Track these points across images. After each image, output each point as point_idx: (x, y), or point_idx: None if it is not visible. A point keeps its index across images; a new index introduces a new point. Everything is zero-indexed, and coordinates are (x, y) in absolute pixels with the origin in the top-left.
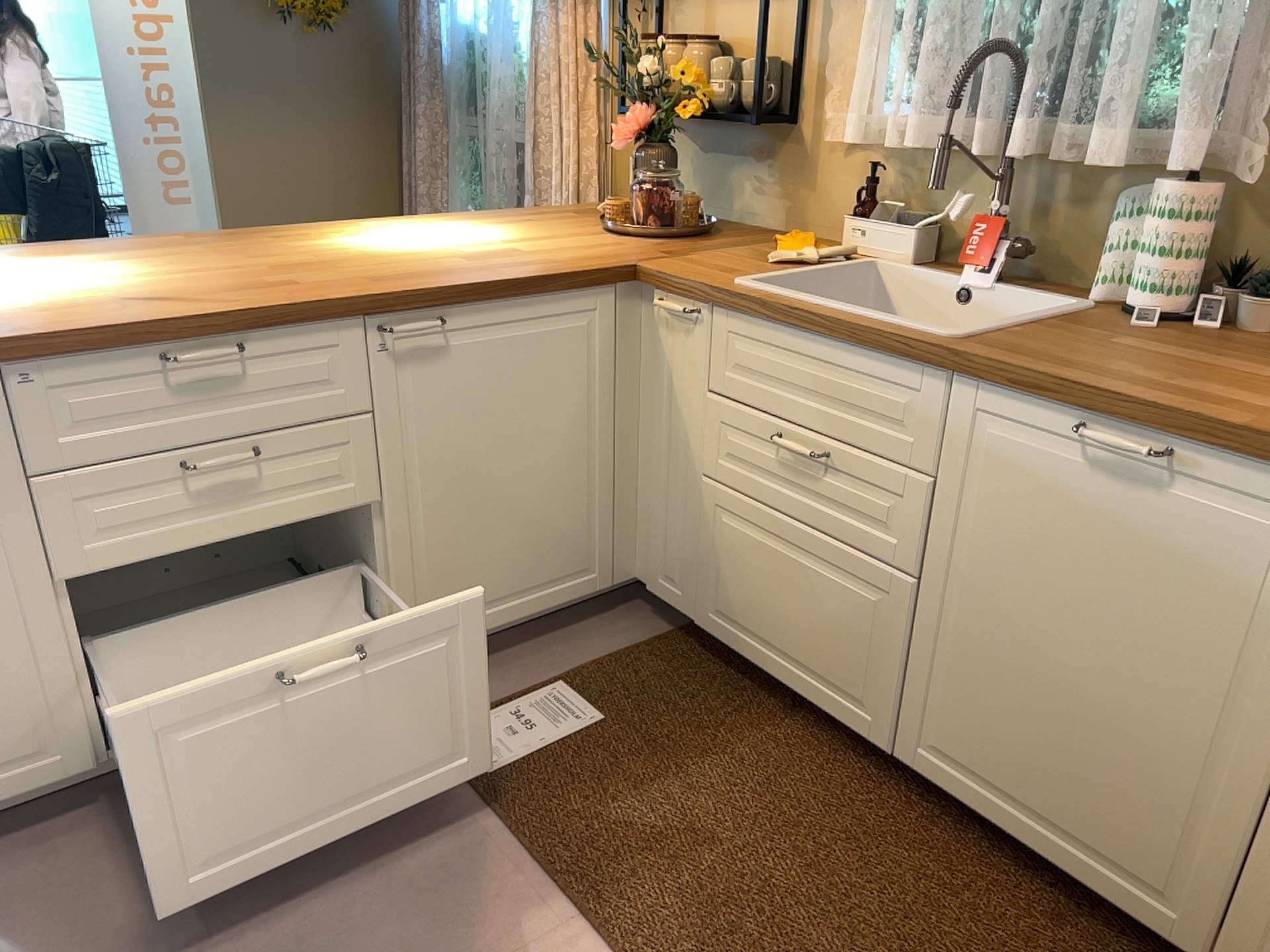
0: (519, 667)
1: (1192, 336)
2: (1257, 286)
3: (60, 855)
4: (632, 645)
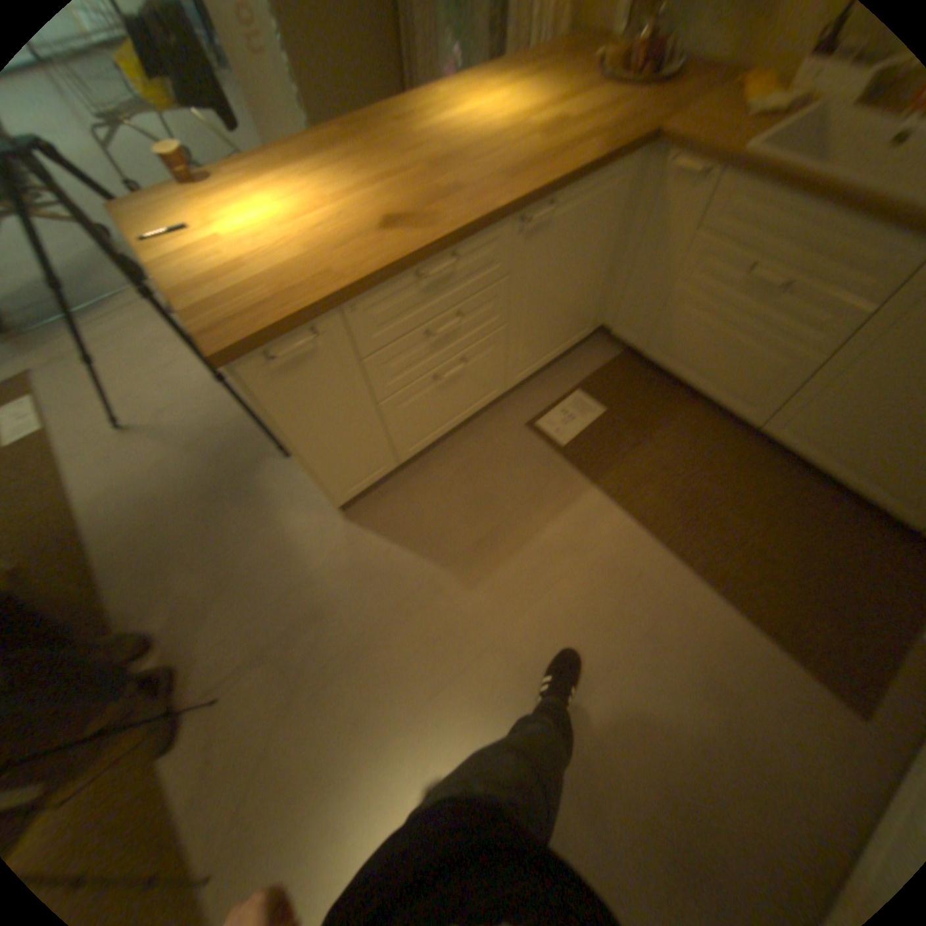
0: (552, 383)
1: None
2: None
3: (393, 504)
4: (603, 365)
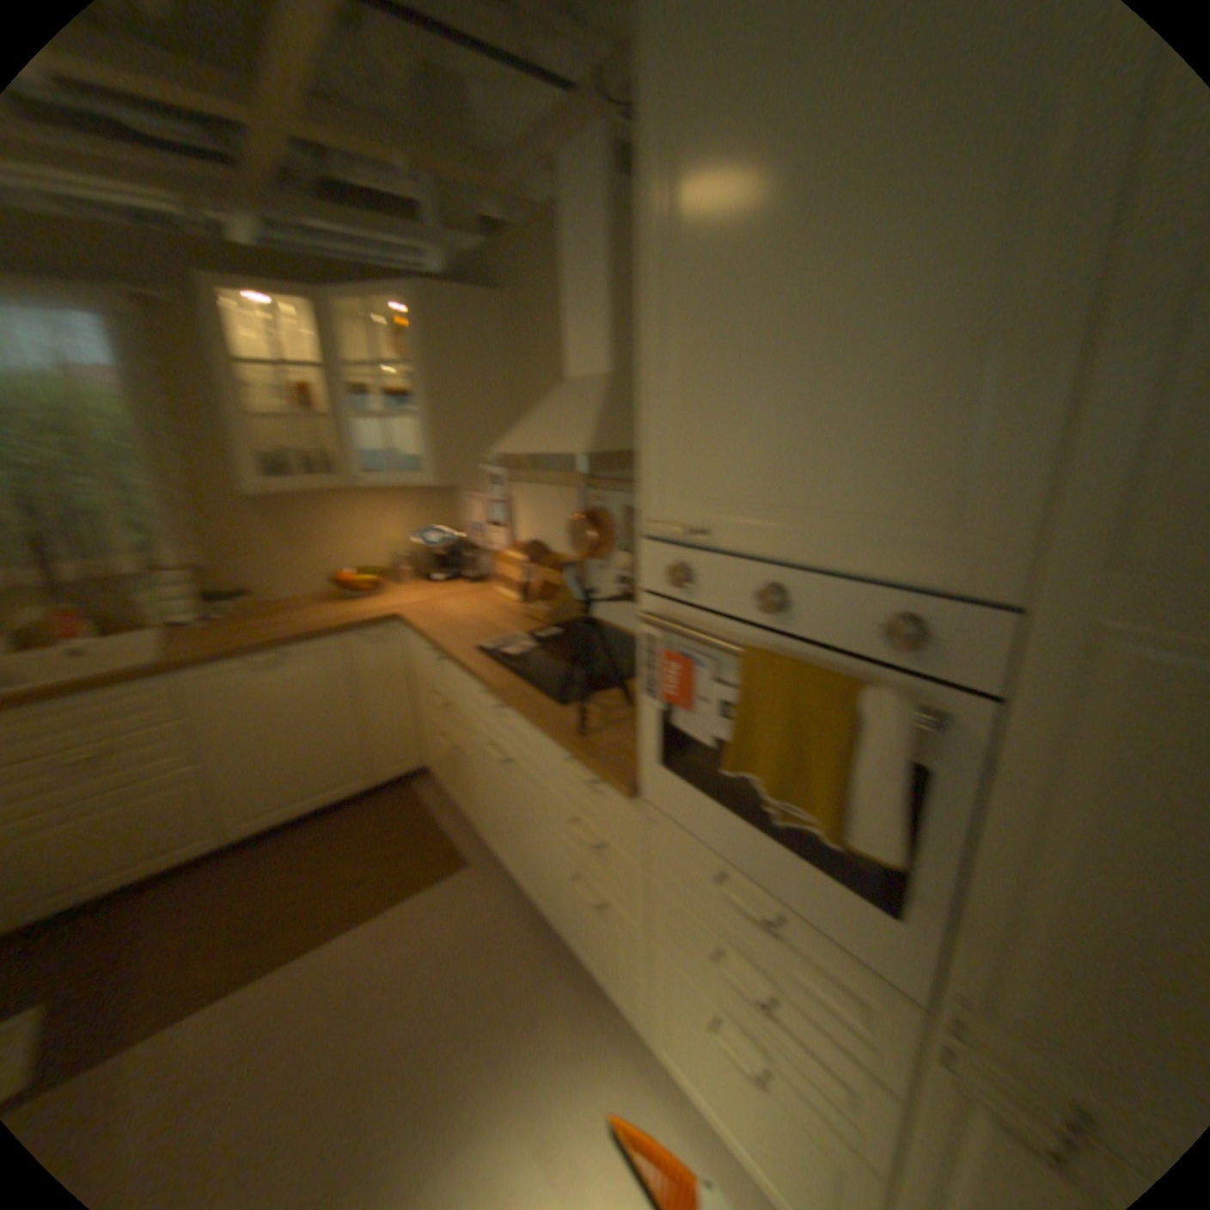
0: None
1: (207, 622)
2: (212, 597)
3: None
4: None
